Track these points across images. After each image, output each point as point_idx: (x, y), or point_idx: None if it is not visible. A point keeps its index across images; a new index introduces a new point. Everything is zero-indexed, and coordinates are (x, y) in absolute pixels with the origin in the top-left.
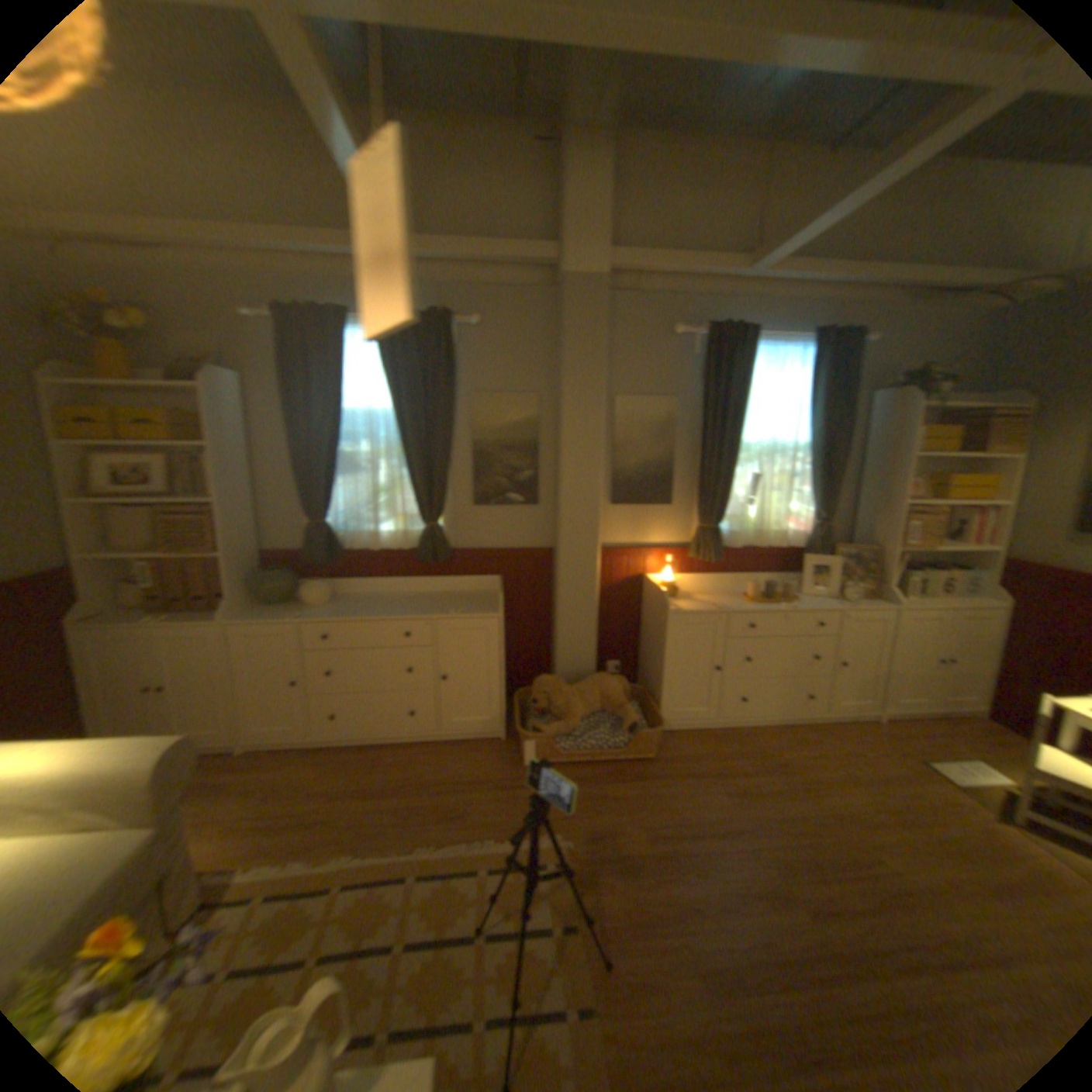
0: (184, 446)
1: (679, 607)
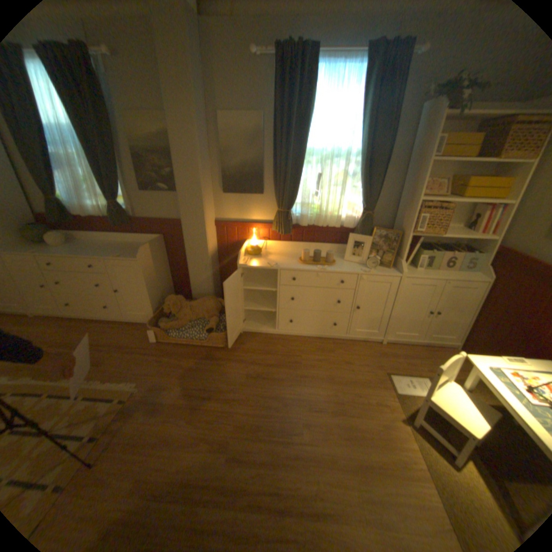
0: None
1: (247, 263)
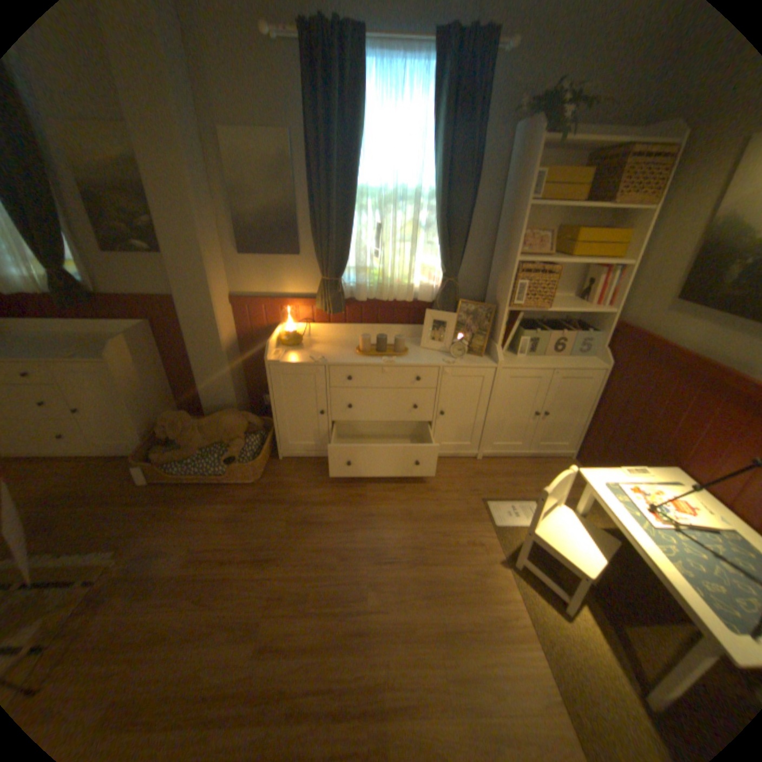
0: None
1: (281, 357)
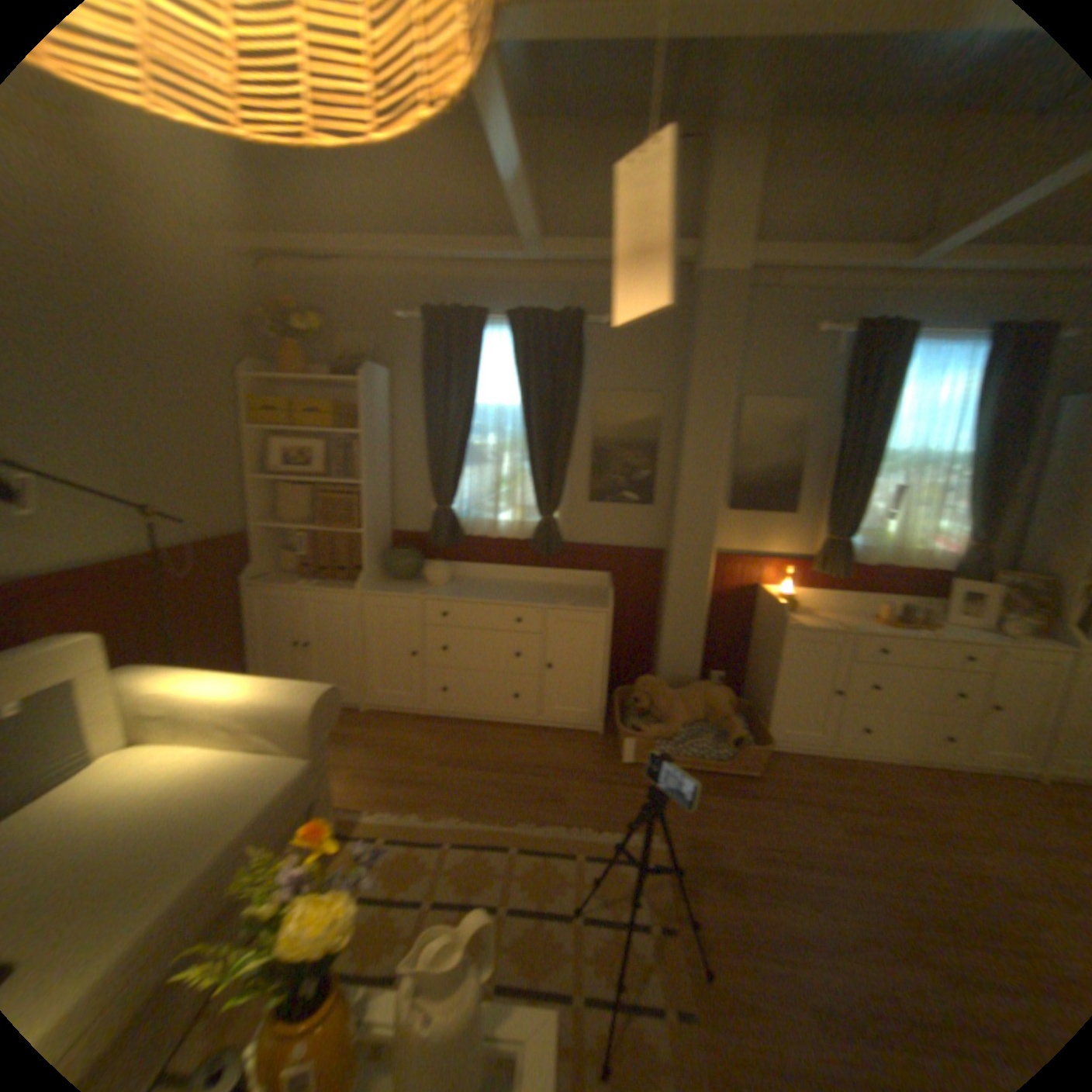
0: (342, 433)
1: (799, 622)
